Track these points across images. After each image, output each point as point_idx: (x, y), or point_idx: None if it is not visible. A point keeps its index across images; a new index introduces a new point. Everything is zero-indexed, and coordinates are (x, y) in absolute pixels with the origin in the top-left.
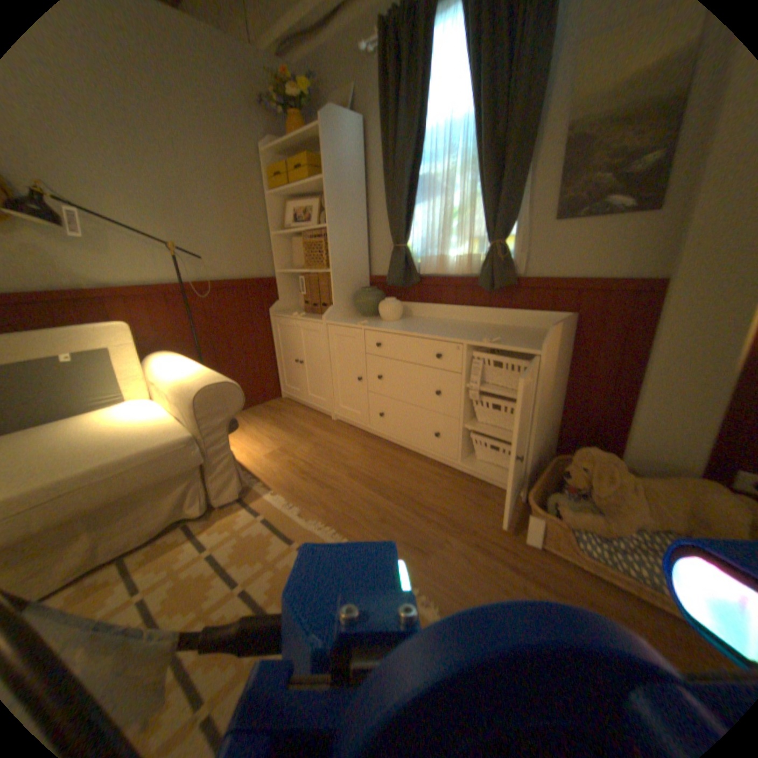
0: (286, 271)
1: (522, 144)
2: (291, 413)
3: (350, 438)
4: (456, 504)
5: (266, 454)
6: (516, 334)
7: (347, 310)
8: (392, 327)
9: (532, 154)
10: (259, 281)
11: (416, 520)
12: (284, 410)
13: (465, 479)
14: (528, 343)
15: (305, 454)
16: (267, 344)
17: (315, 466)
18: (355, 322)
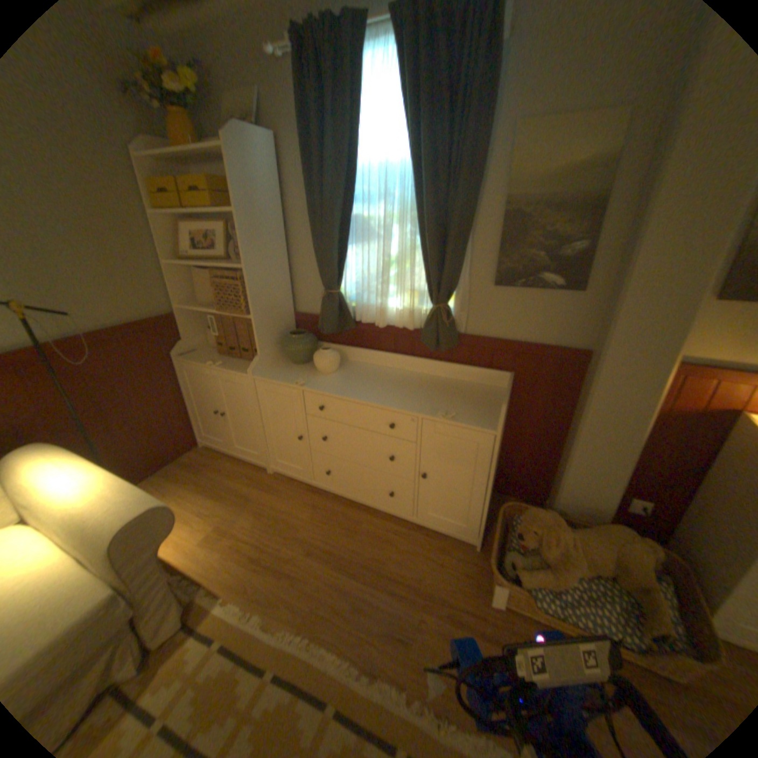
0: (190, 308)
1: (465, 215)
2: (217, 471)
3: (295, 499)
4: (420, 569)
5: (200, 541)
6: (463, 397)
7: (275, 357)
8: (336, 388)
9: (473, 223)
10: (154, 322)
11: (387, 600)
12: (206, 468)
13: (422, 534)
14: (480, 416)
15: (248, 531)
16: (173, 393)
17: (264, 548)
18: (290, 379)
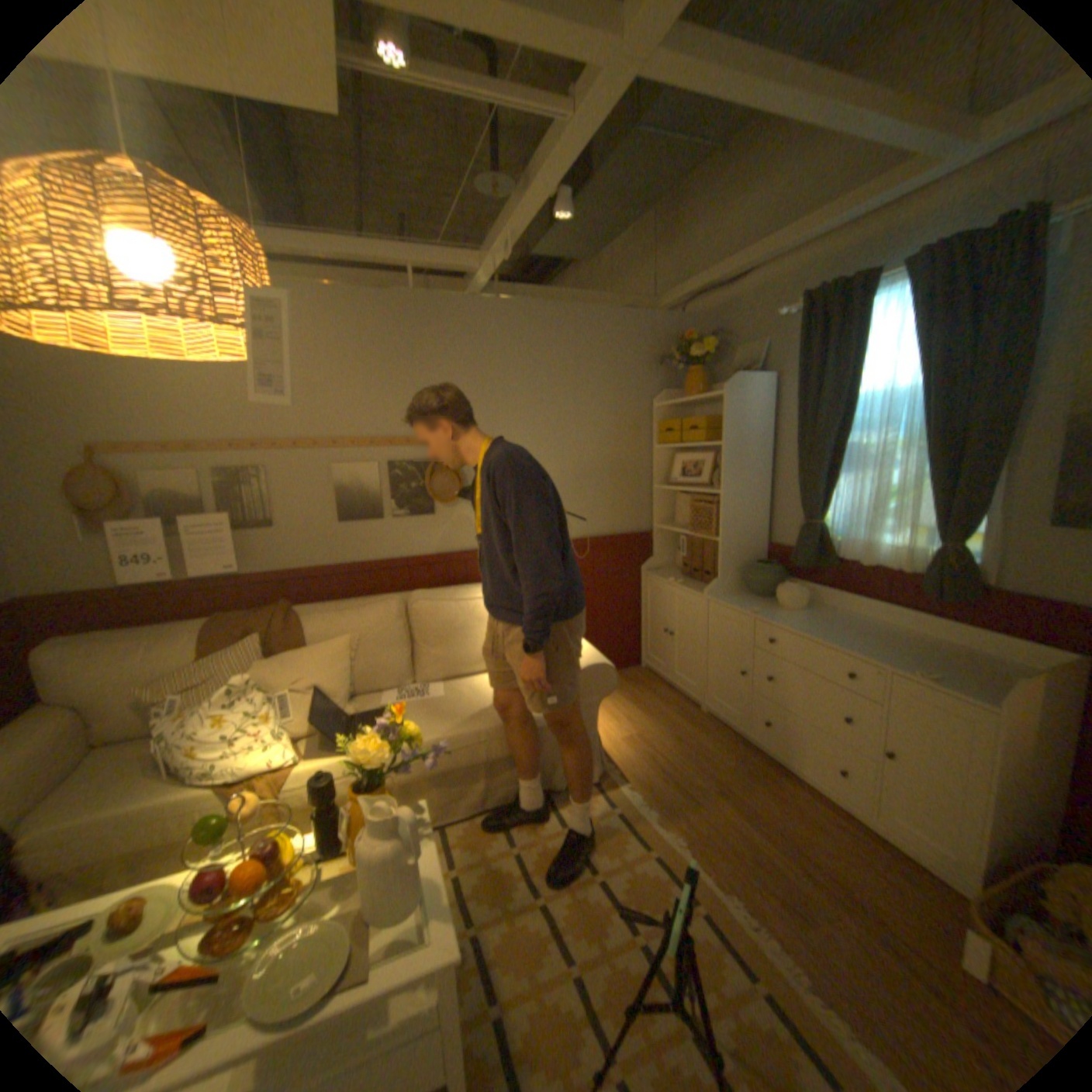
0: (665, 529)
1: (989, 439)
2: (652, 693)
3: (724, 745)
4: (863, 879)
5: (624, 739)
6: (976, 670)
7: (735, 585)
8: (792, 624)
9: (1007, 447)
10: (634, 538)
11: (801, 879)
12: (643, 686)
13: (883, 849)
14: (987, 691)
15: (668, 751)
16: (633, 605)
17: (679, 770)
18: (743, 607)
